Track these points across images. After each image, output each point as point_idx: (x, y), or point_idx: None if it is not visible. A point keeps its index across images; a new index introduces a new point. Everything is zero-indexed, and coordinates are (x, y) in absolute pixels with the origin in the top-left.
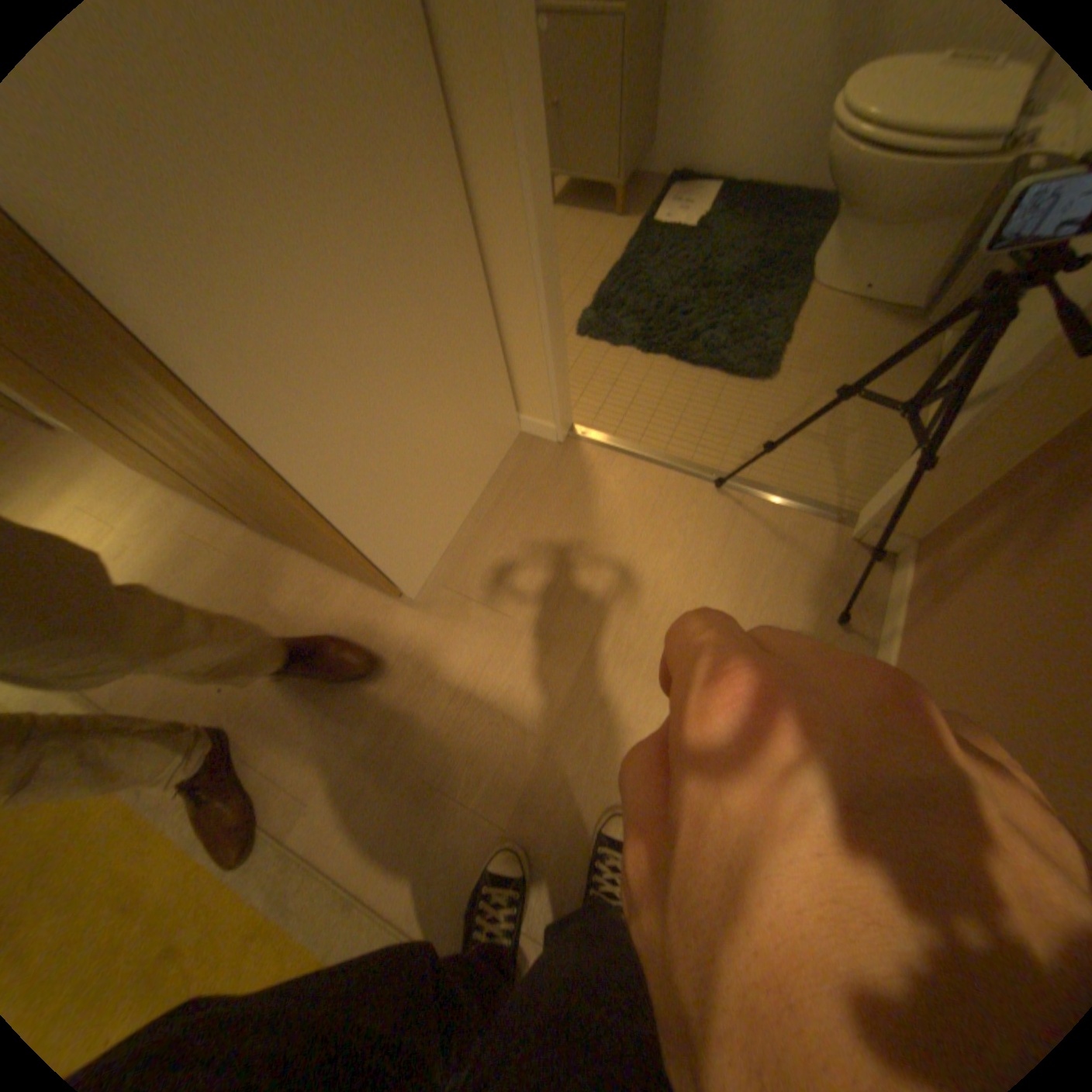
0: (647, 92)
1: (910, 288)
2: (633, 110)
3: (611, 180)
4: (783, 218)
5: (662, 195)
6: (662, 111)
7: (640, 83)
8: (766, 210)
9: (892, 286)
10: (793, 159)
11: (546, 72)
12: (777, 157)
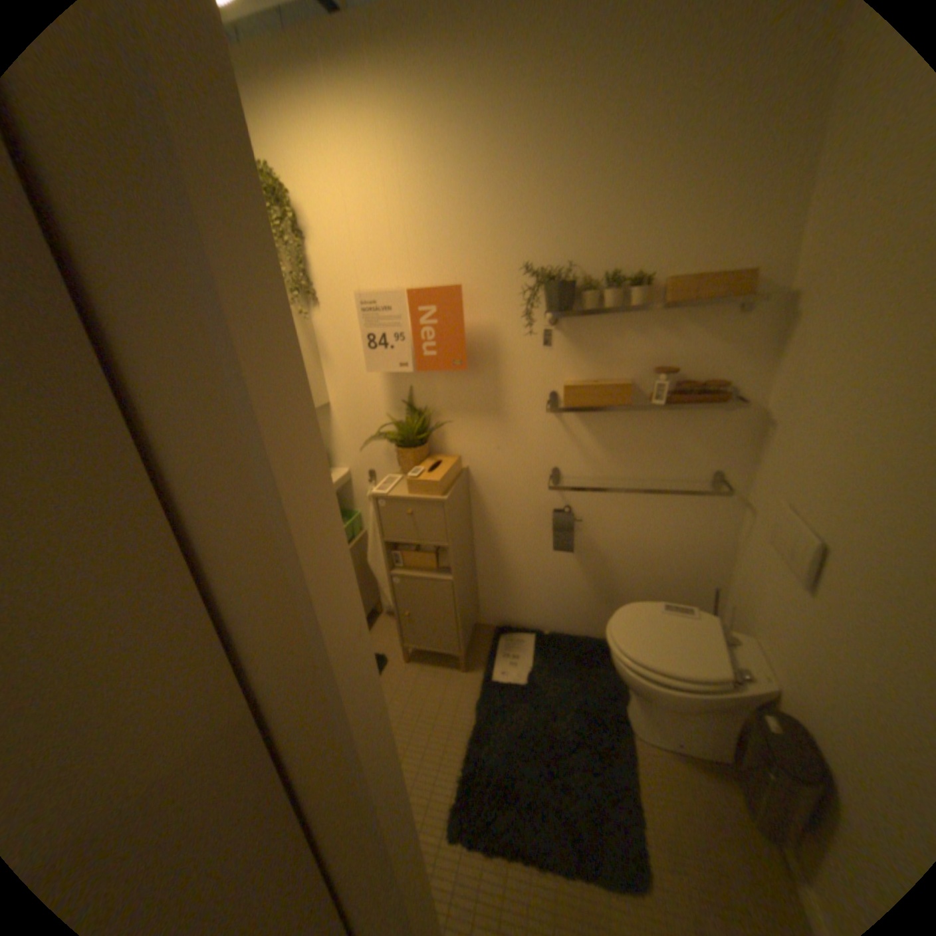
0: (471, 600)
1: (714, 754)
2: (465, 618)
3: (454, 657)
4: (589, 676)
5: (494, 656)
6: (482, 598)
7: (466, 602)
8: (574, 668)
9: (700, 751)
10: (579, 625)
11: (400, 603)
12: (568, 623)
